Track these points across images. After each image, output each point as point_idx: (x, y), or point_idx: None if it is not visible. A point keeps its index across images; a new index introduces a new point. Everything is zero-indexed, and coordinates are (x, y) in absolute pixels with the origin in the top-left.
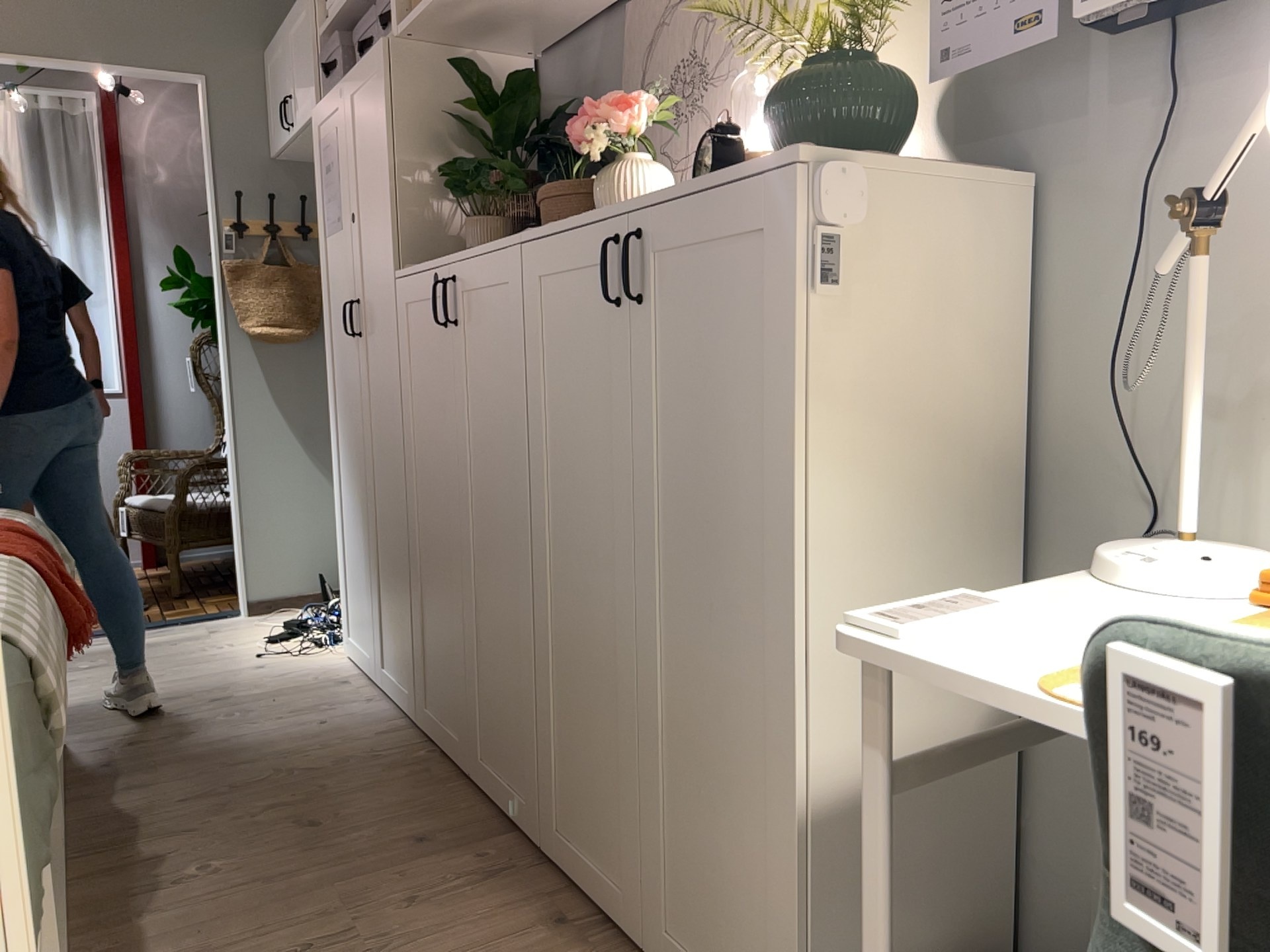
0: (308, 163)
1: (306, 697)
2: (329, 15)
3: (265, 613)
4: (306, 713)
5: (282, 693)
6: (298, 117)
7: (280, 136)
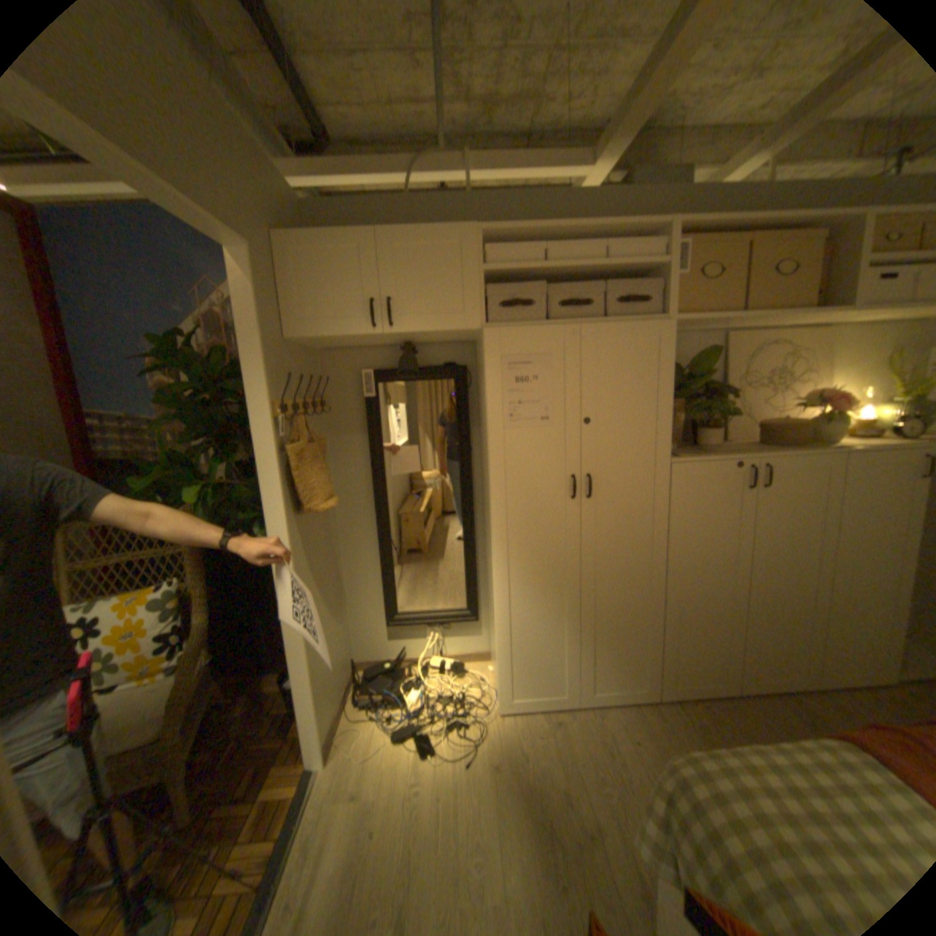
0: (299, 347)
1: (582, 749)
2: (487, 258)
3: (332, 755)
4: (615, 752)
5: (566, 761)
6: (415, 324)
7: (336, 328)
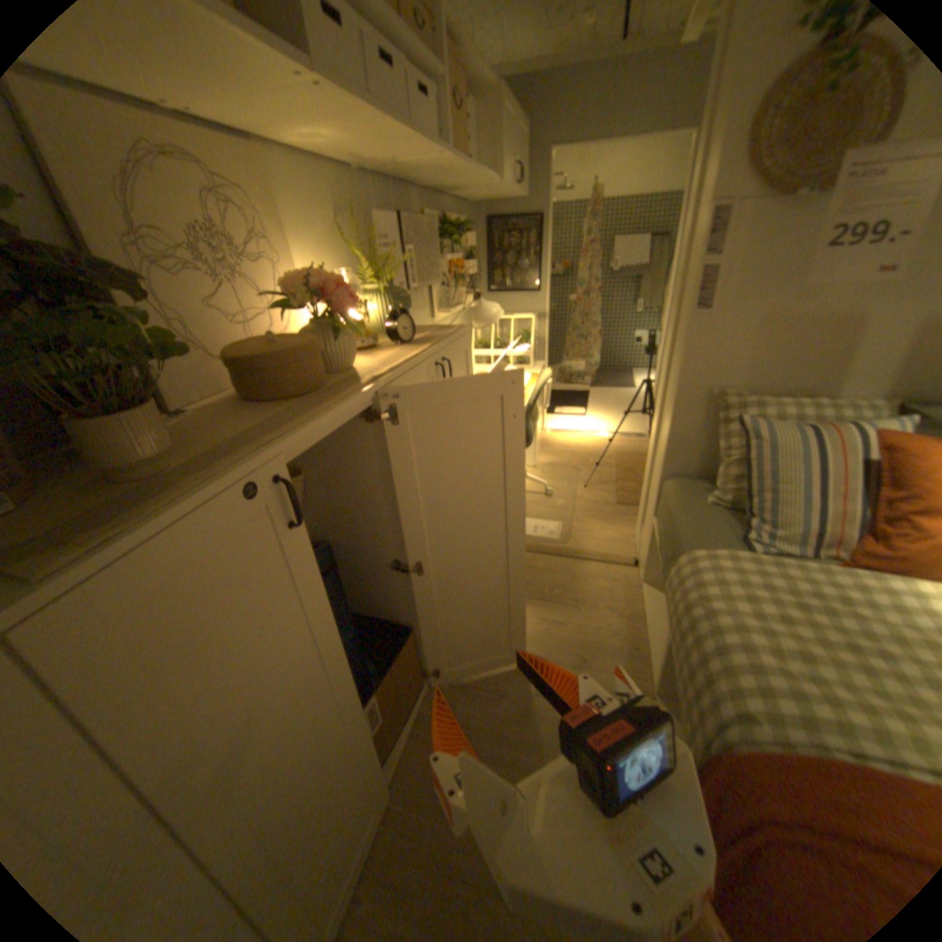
0: None
1: None
2: None
3: None
4: None
5: None
6: None
7: None
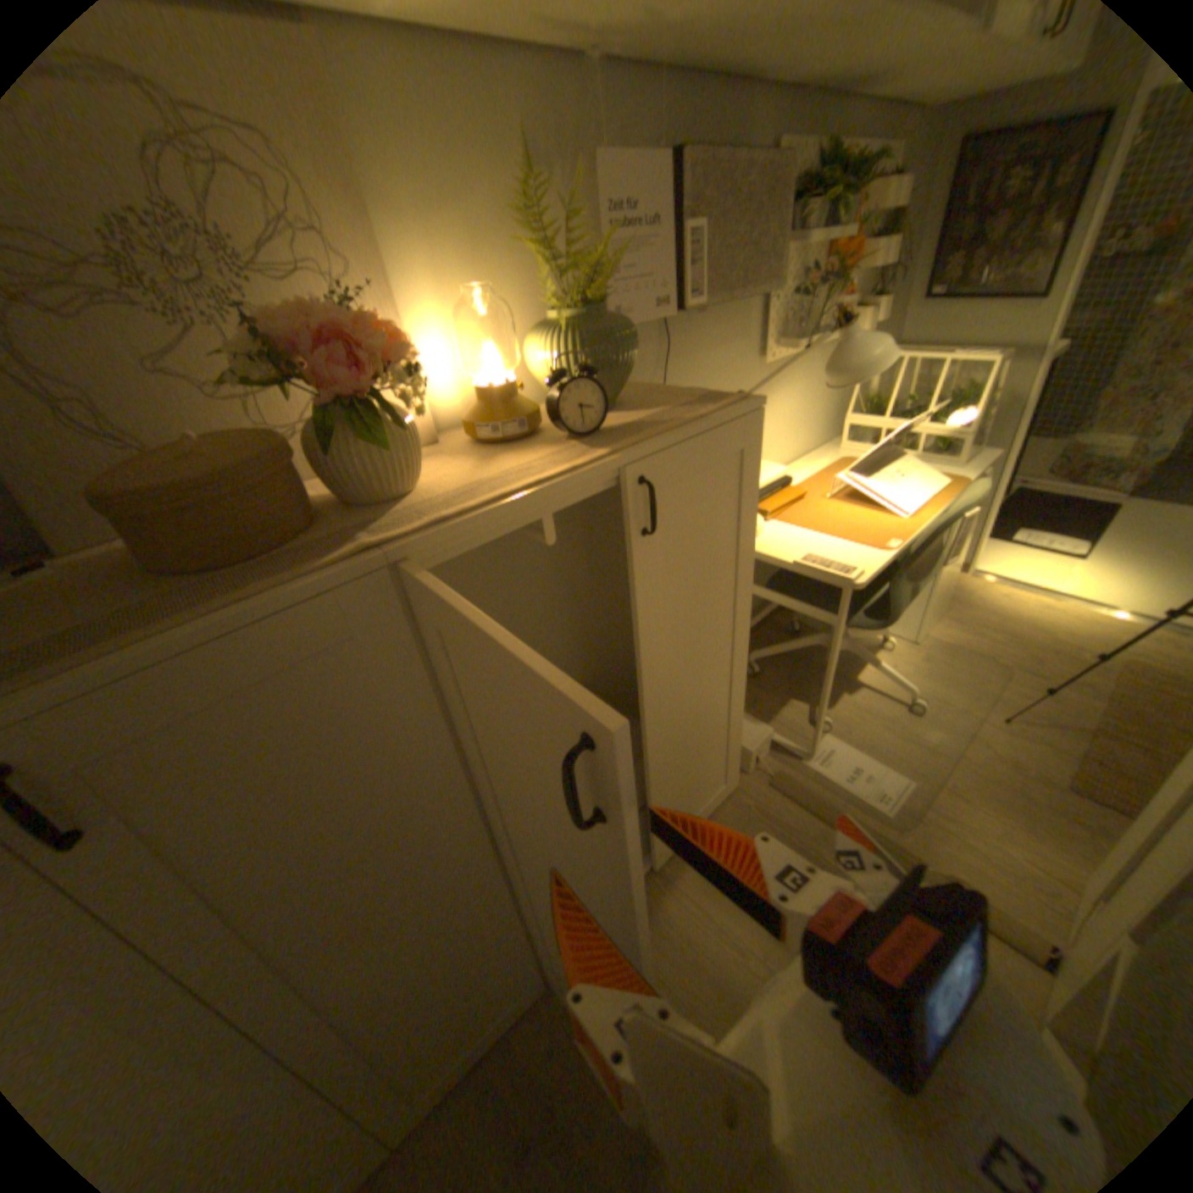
0: None
1: None
2: None
3: None
4: None
5: None
6: None
7: None
